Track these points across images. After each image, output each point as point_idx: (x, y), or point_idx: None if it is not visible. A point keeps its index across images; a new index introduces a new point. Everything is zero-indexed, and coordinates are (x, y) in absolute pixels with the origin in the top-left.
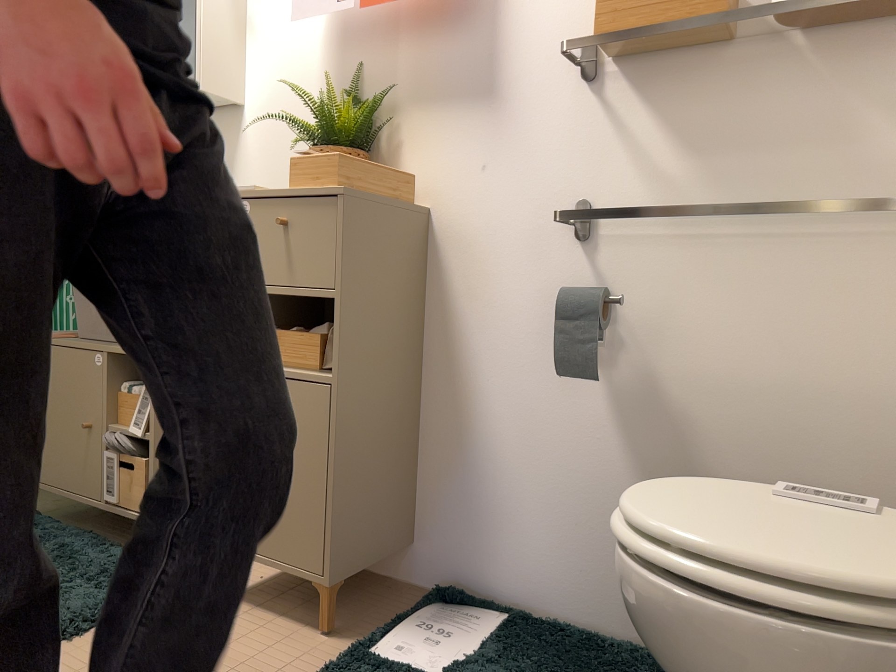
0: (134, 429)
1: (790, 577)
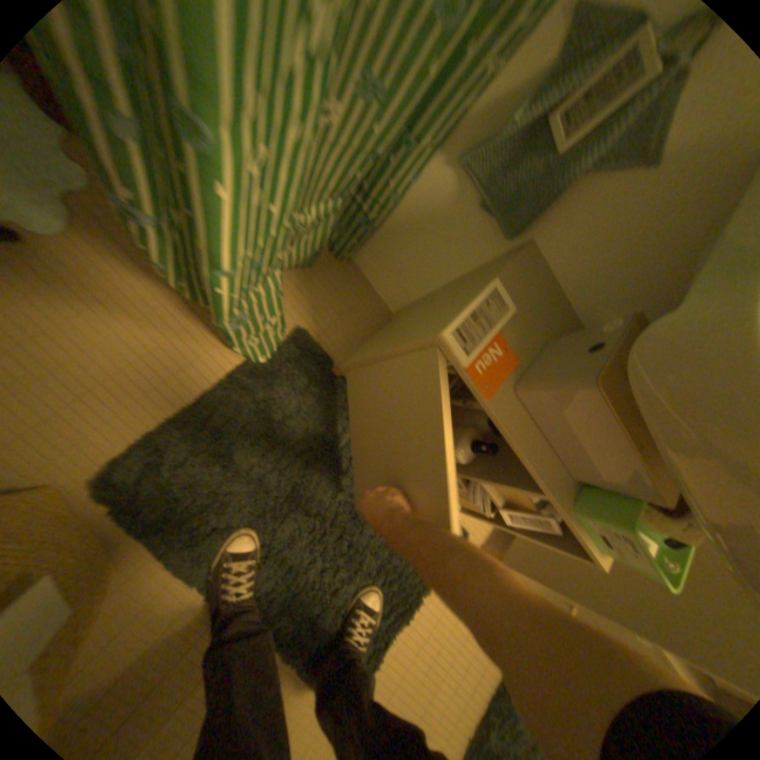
0: (509, 518)
1: None
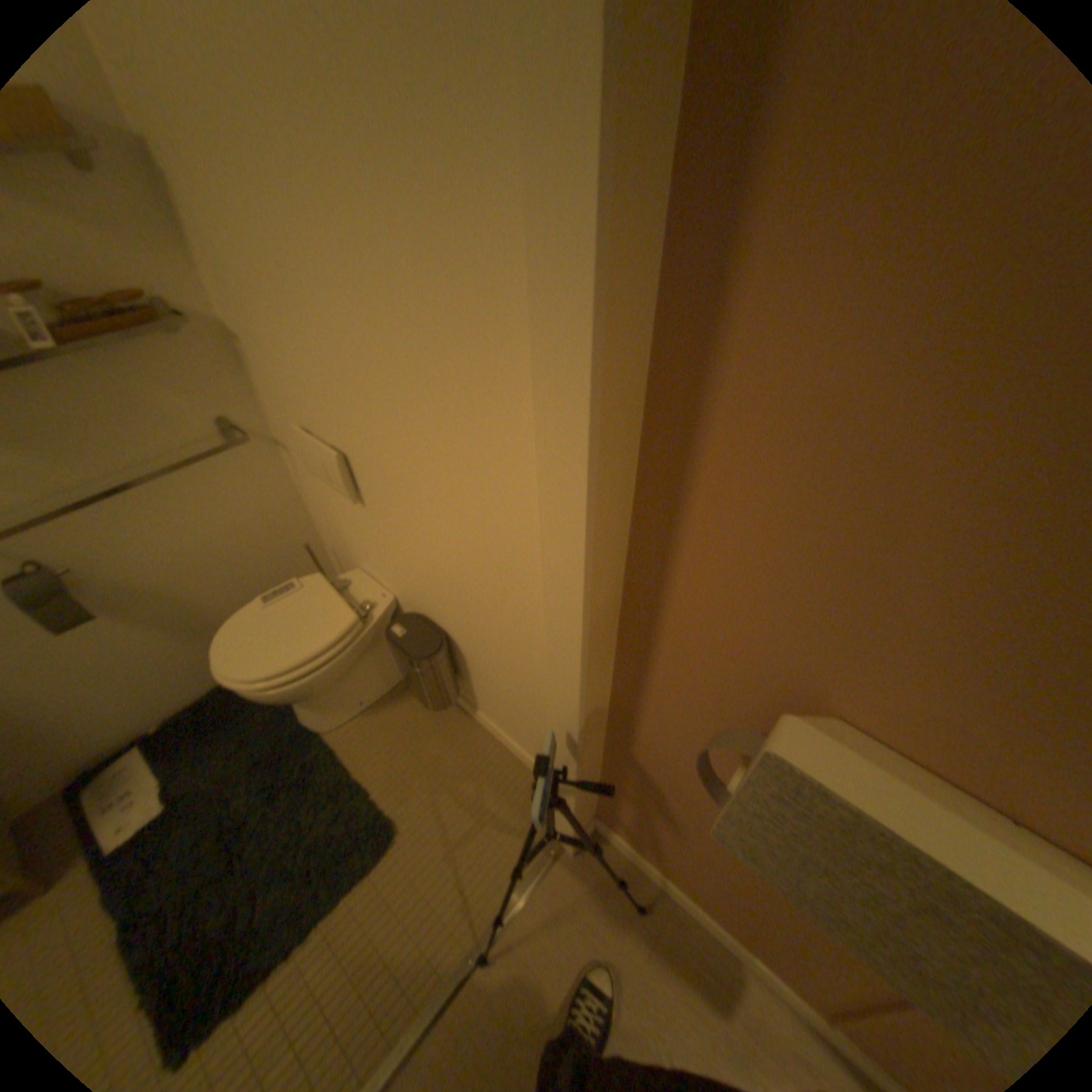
0: None
1: (318, 653)
